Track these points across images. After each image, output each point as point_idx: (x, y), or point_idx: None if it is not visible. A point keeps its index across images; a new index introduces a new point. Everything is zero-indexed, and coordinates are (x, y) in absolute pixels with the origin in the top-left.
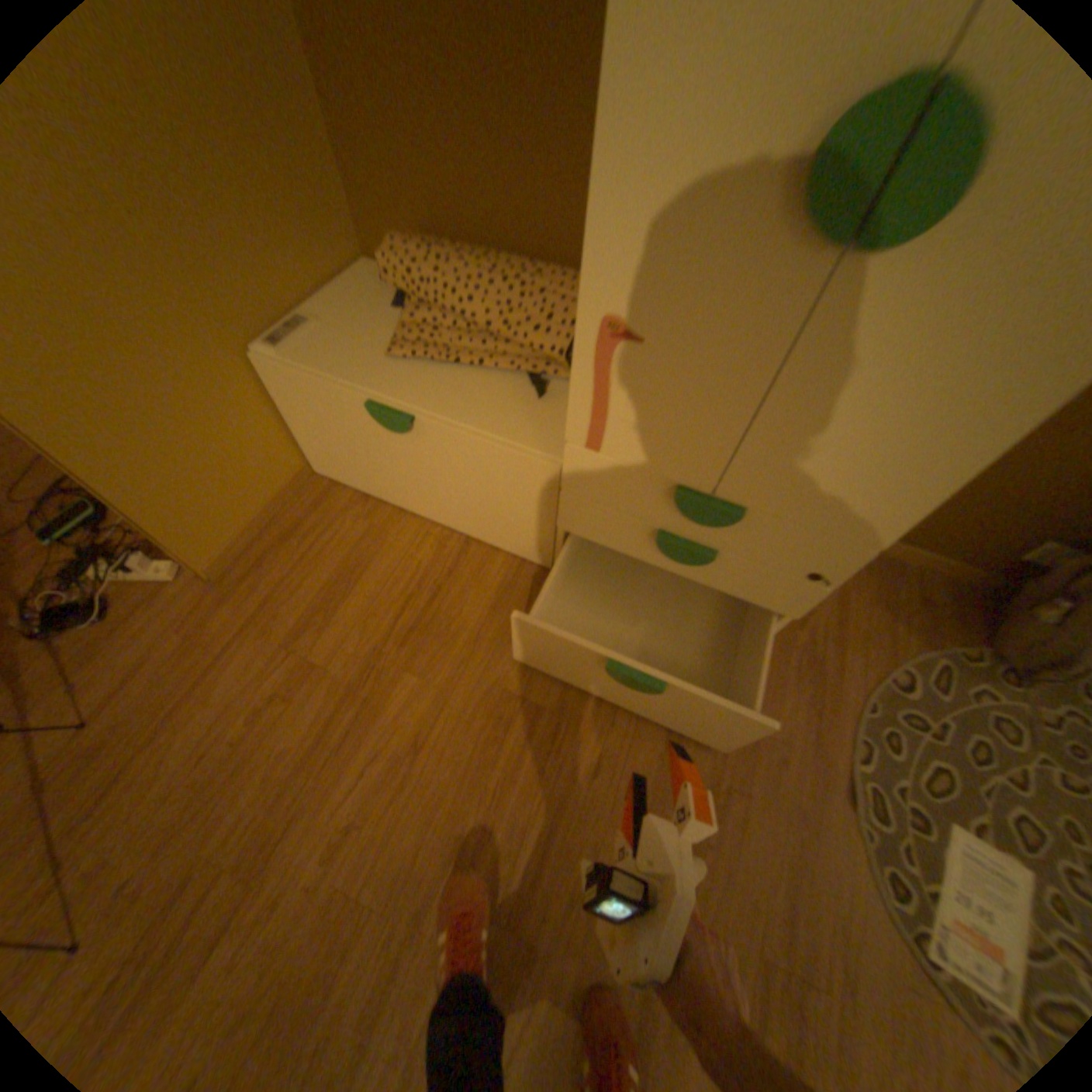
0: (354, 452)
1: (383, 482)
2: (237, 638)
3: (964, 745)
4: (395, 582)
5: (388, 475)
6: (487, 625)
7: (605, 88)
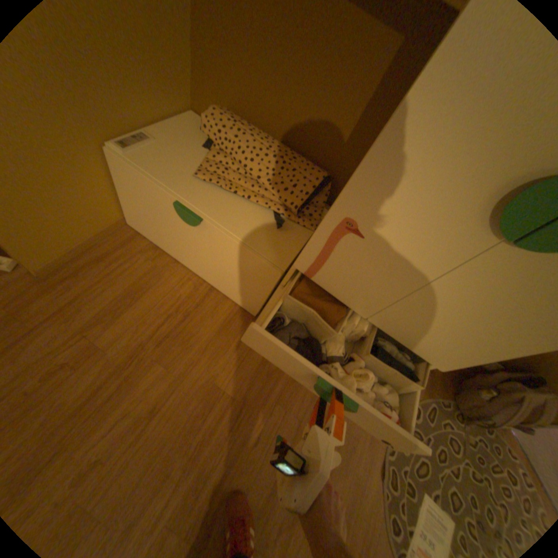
0: (157, 223)
1: (170, 243)
2: (49, 320)
3: (436, 451)
4: (163, 304)
5: (175, 241)
6: (213, 342)
7: (411, 97)
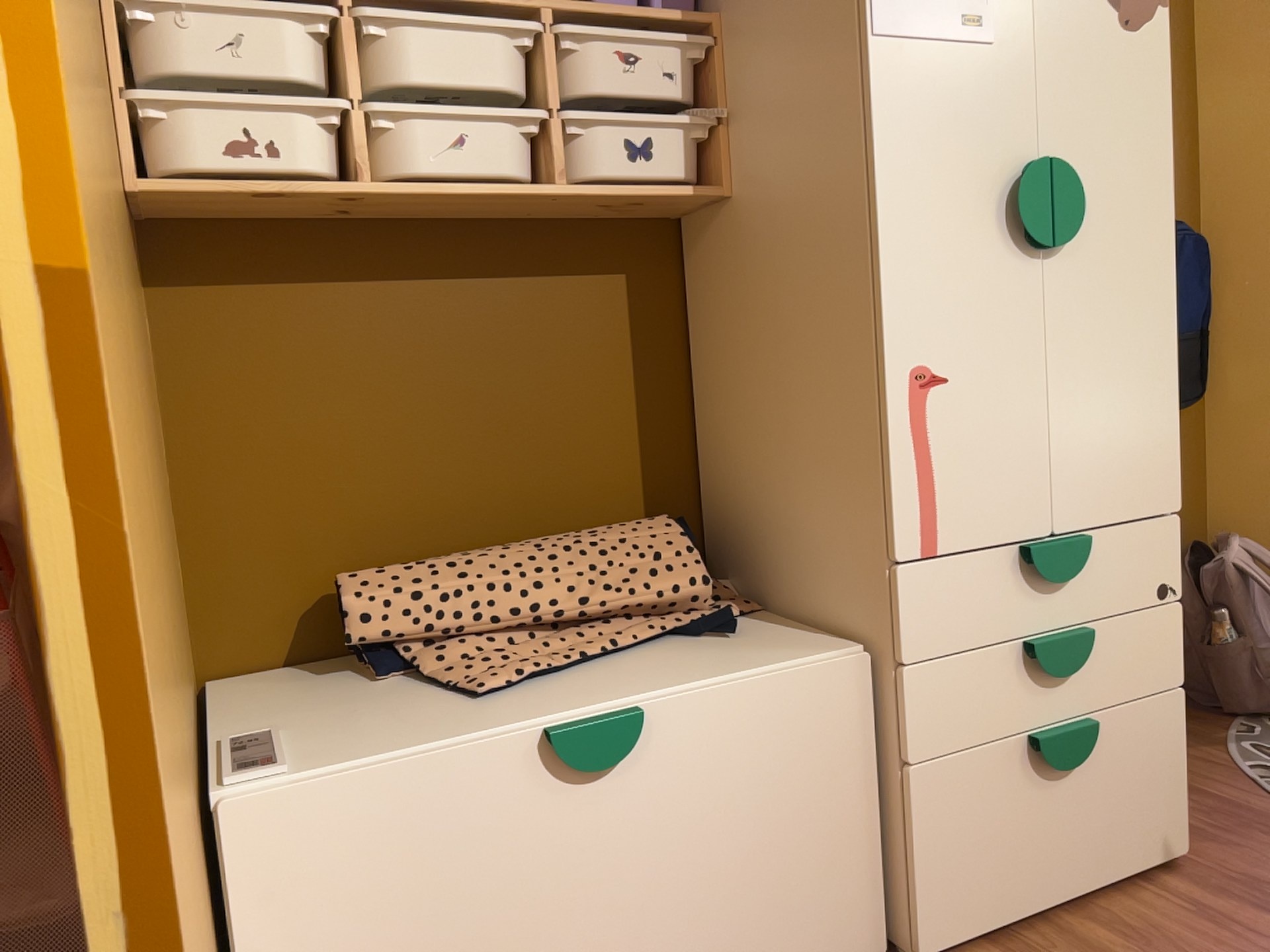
0: (457, 951)
1: None
2: None
3: None
4: None
5: None
6: None
7: (877, 197)
